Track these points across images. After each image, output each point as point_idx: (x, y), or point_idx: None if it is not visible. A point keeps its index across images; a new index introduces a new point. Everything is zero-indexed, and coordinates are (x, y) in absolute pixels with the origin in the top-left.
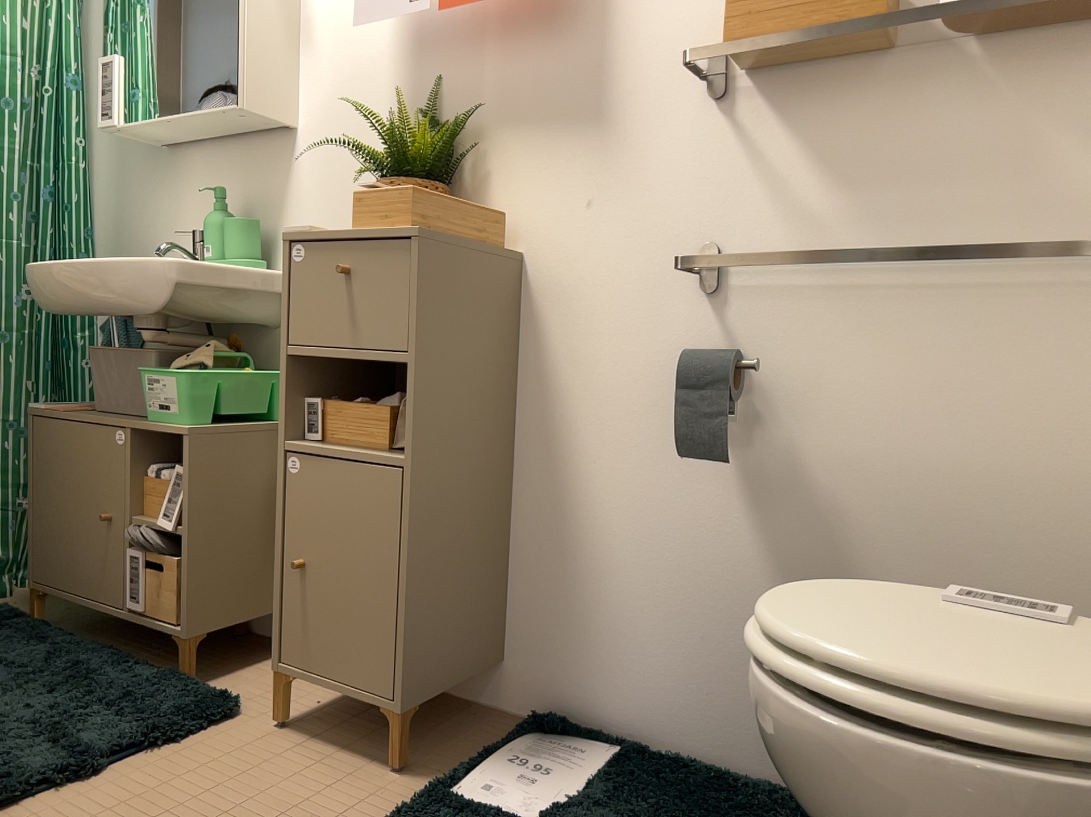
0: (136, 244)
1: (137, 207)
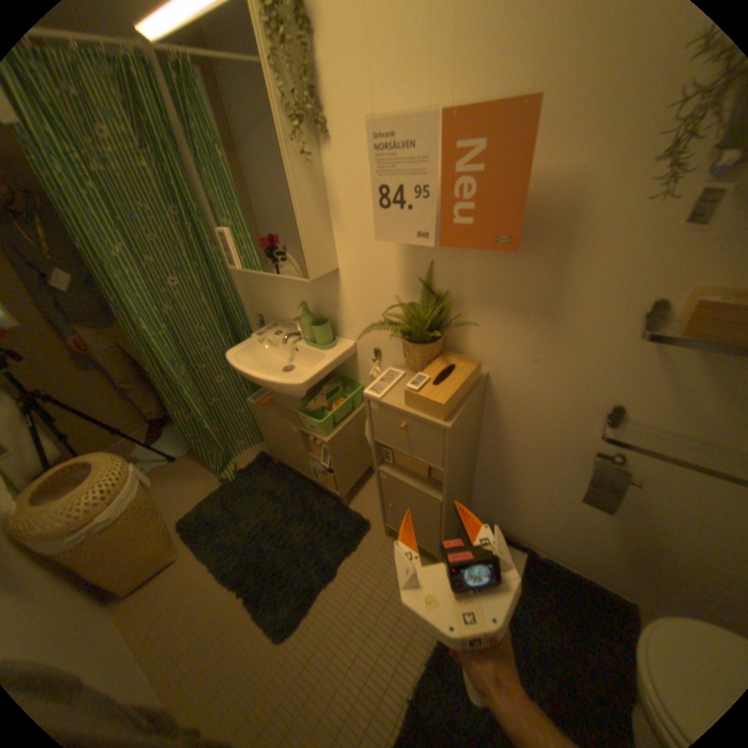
0: (261, 303)
1: (255, 285)
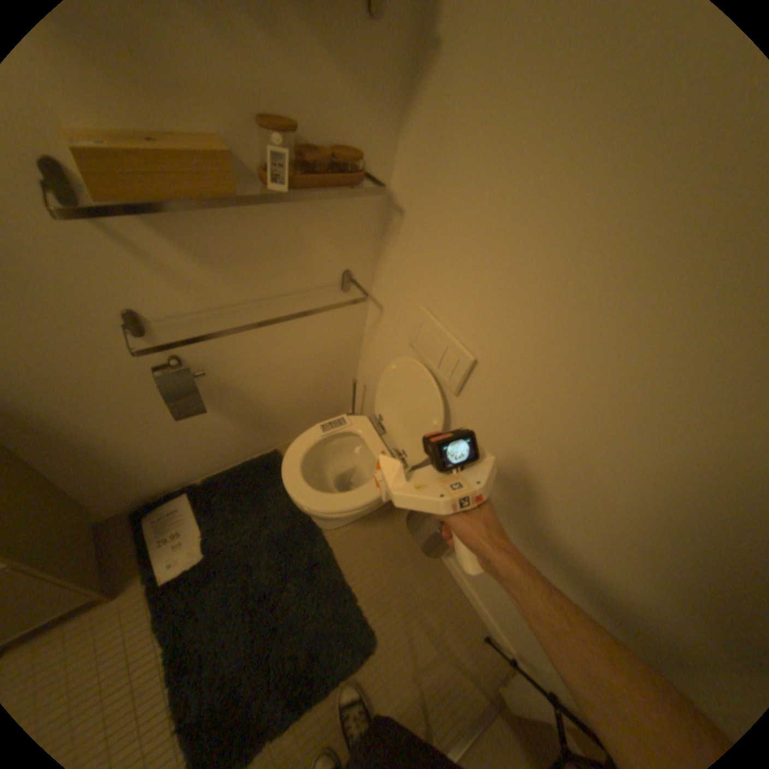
0: None
1: None
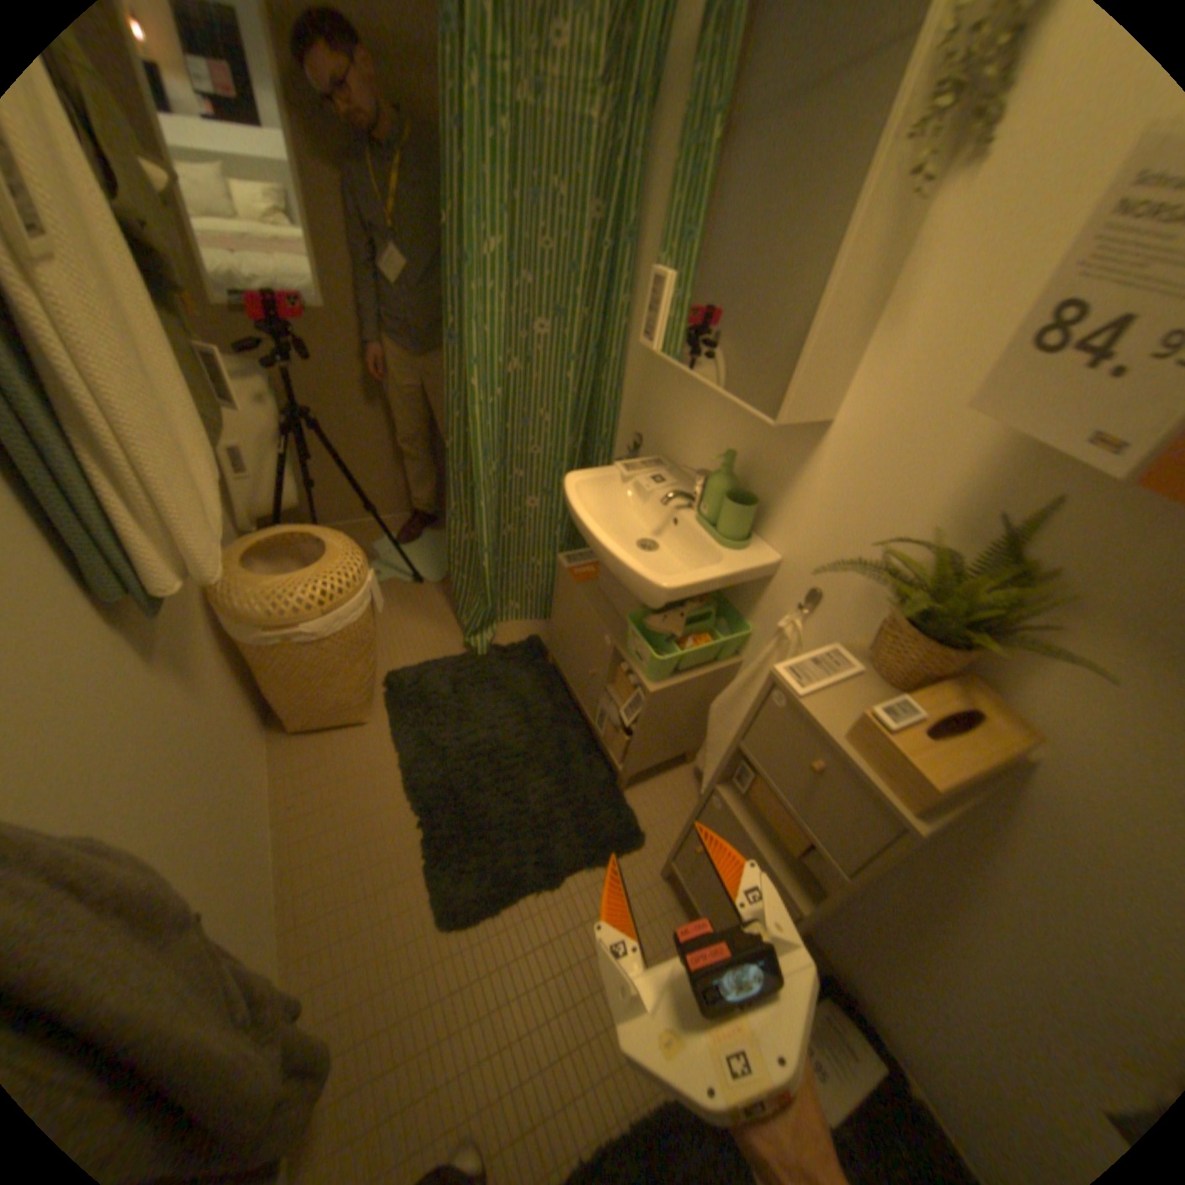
0: (652, 416)
1: (659, 384)
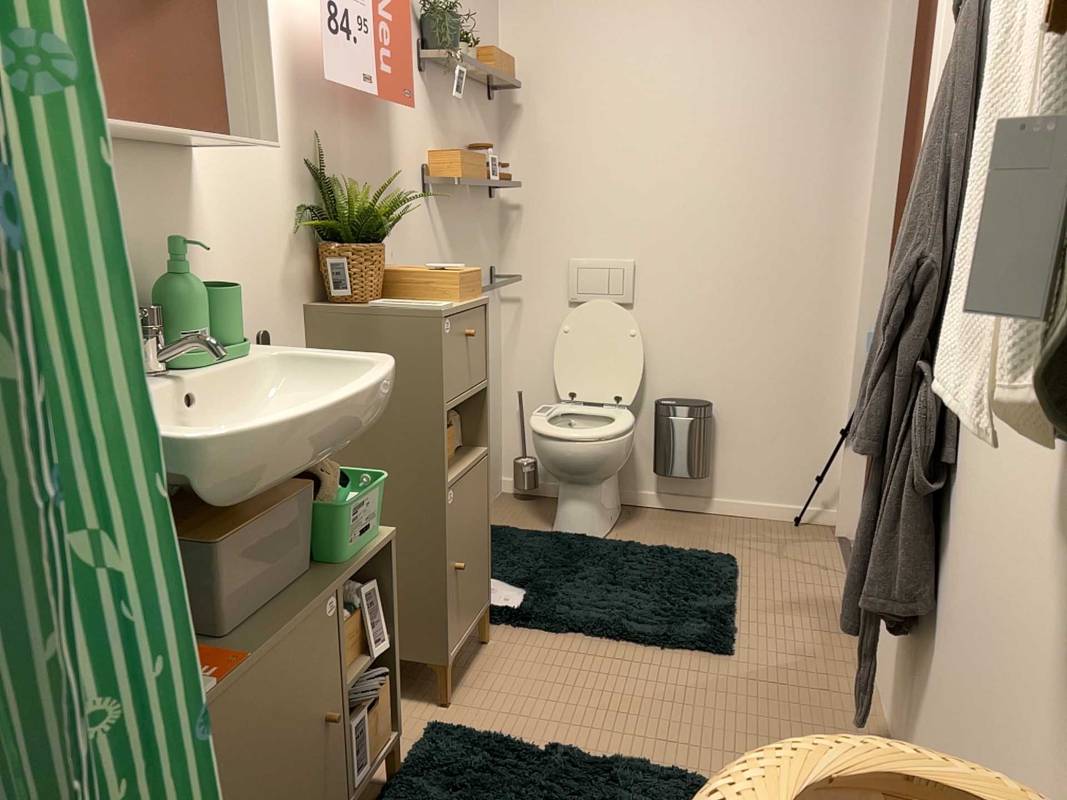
0: None
1: None
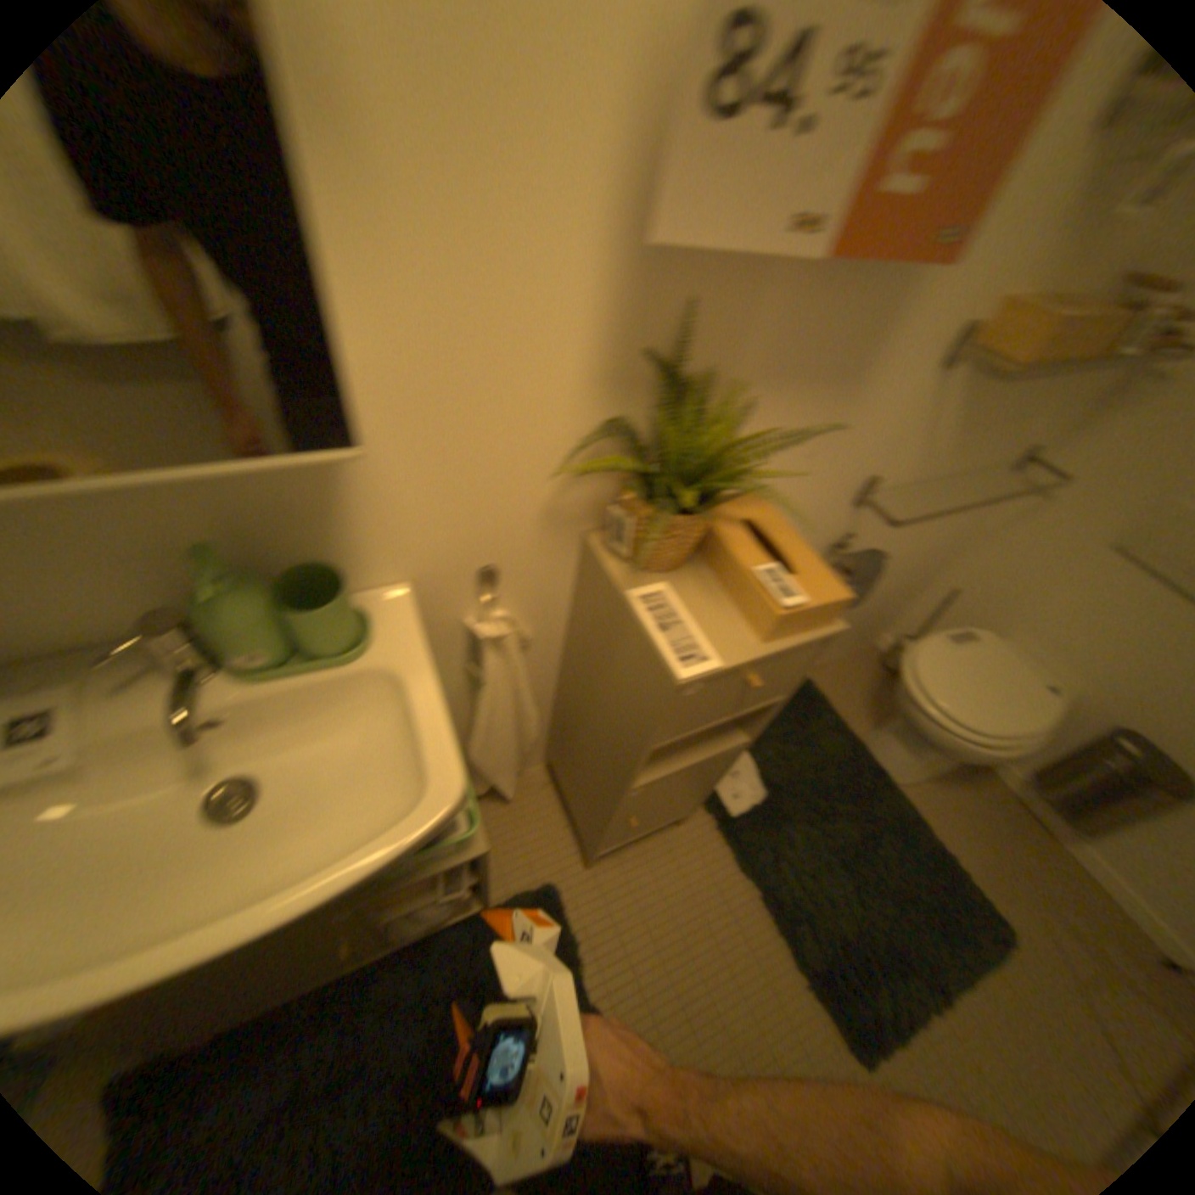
0: None
1: None
